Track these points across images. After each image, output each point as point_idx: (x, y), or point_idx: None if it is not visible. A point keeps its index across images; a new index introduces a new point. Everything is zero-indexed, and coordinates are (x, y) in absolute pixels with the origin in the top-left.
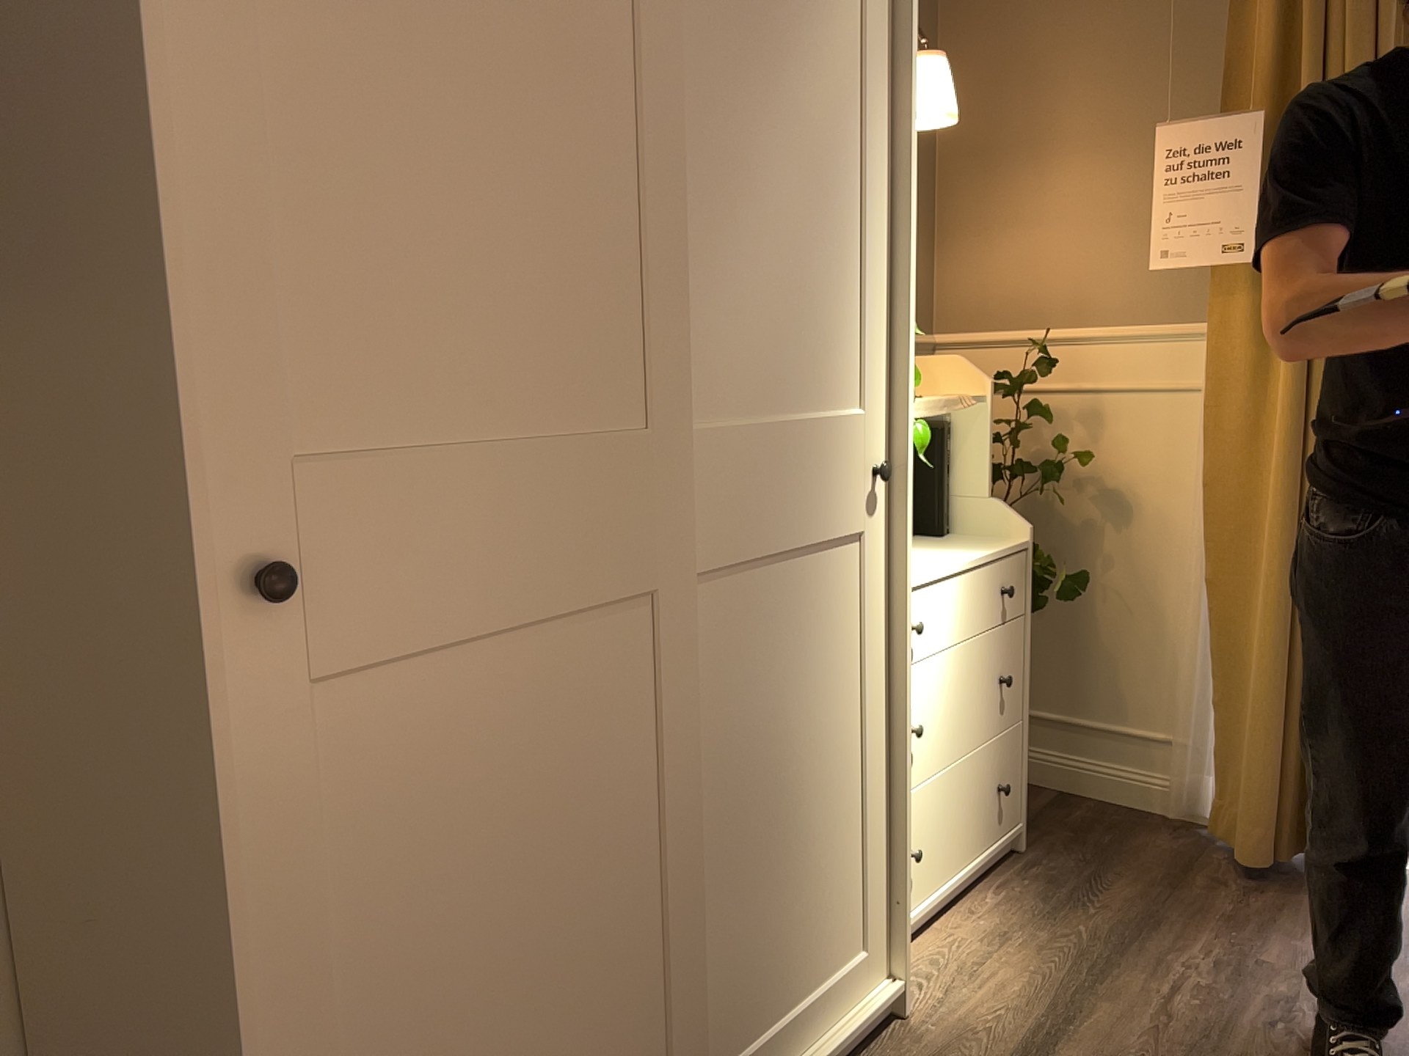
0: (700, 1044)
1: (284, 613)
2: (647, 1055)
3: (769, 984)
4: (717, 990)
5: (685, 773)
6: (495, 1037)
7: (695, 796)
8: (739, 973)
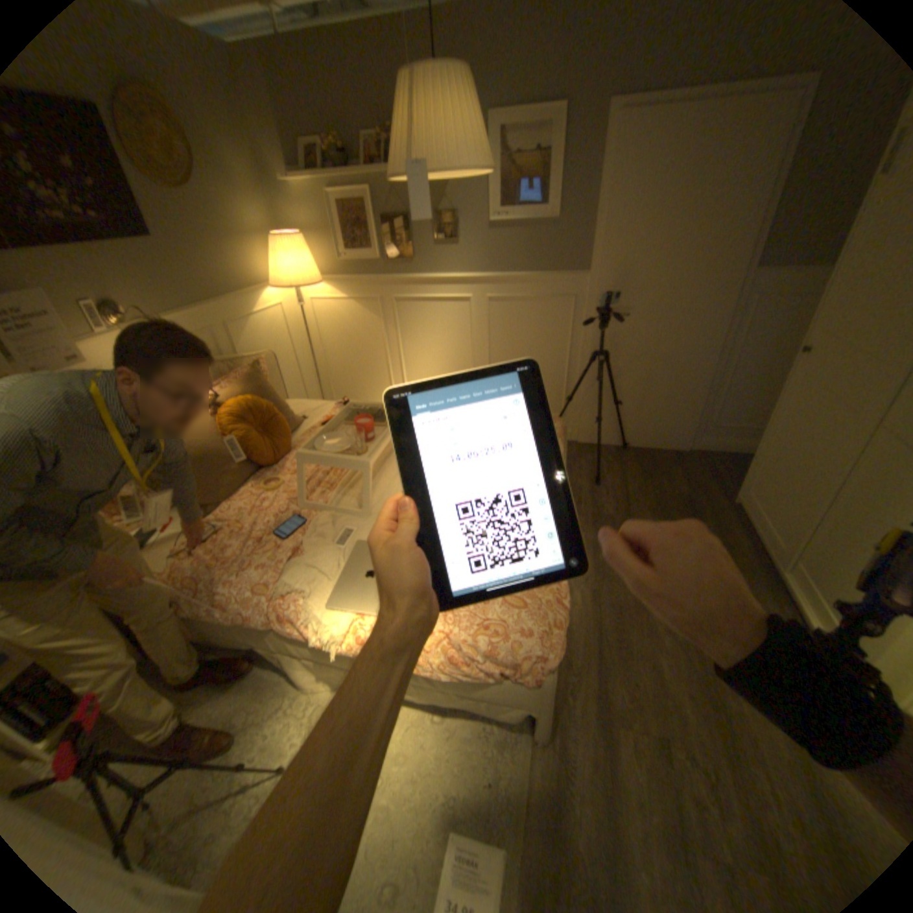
0: (807, 551)
1: (808, 358)
2: (795, 523)
3: (830, 582)
4: (820, 552)
5: (837, 473)
6: (786, 470)
7: (844, 489)
8: (826, 561)
